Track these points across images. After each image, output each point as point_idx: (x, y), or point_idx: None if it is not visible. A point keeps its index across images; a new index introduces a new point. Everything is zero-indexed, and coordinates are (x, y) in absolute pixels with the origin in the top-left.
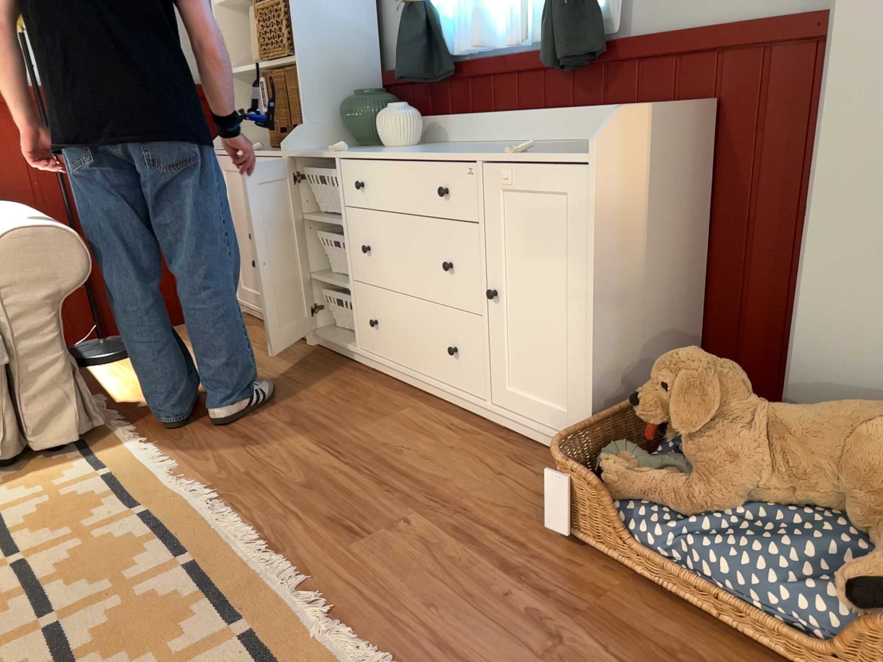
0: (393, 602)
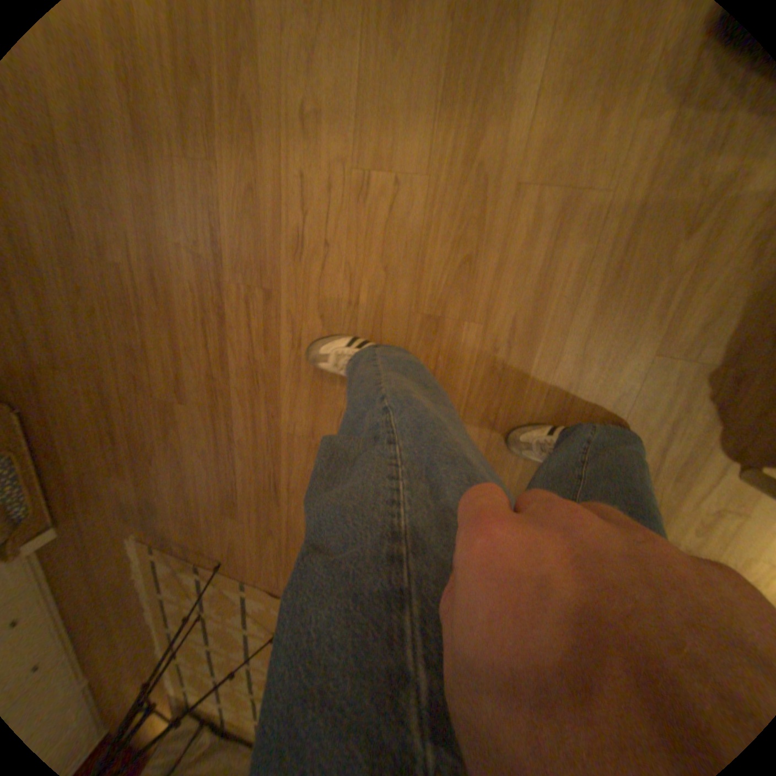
0: (111, 562)
